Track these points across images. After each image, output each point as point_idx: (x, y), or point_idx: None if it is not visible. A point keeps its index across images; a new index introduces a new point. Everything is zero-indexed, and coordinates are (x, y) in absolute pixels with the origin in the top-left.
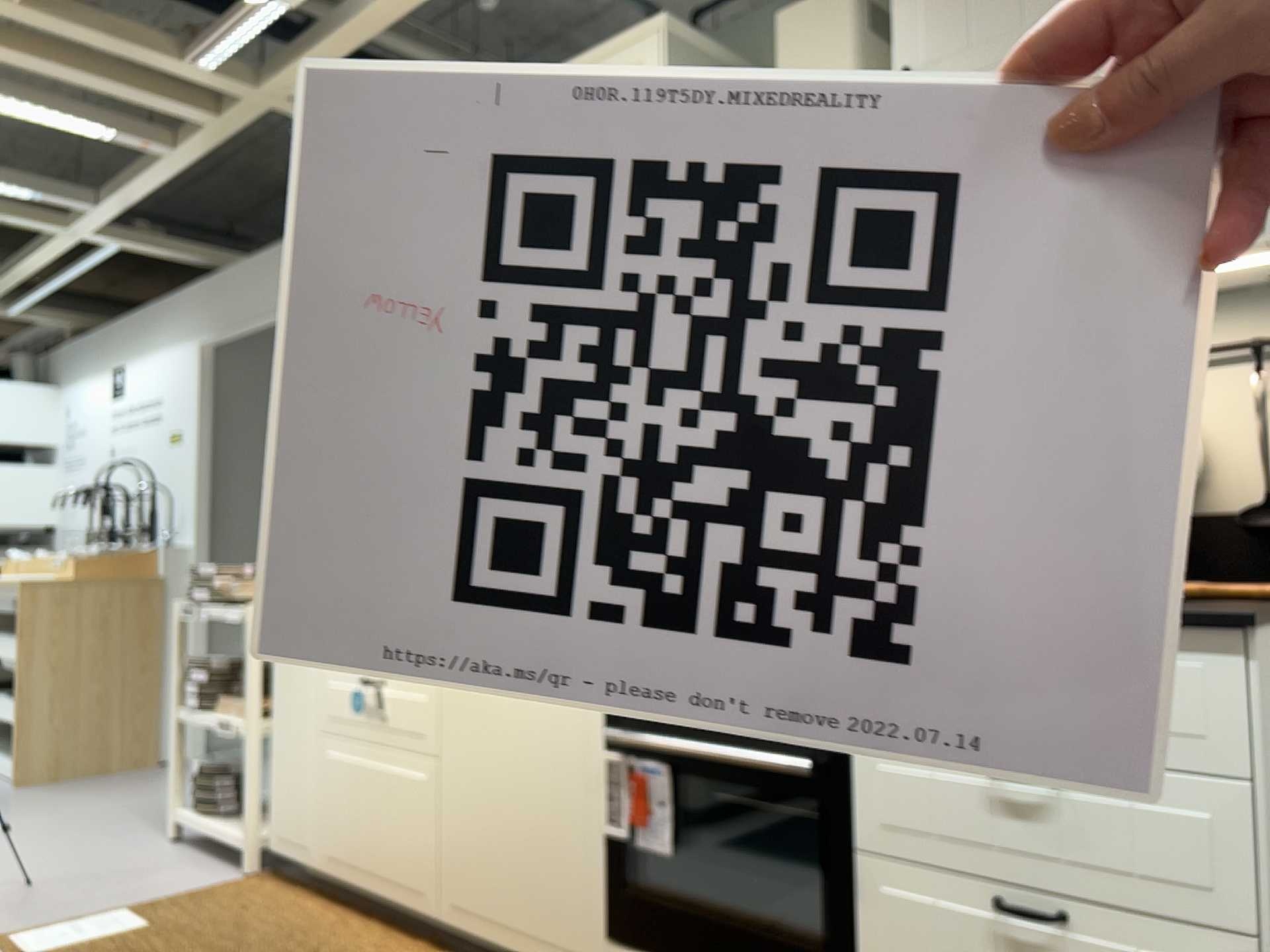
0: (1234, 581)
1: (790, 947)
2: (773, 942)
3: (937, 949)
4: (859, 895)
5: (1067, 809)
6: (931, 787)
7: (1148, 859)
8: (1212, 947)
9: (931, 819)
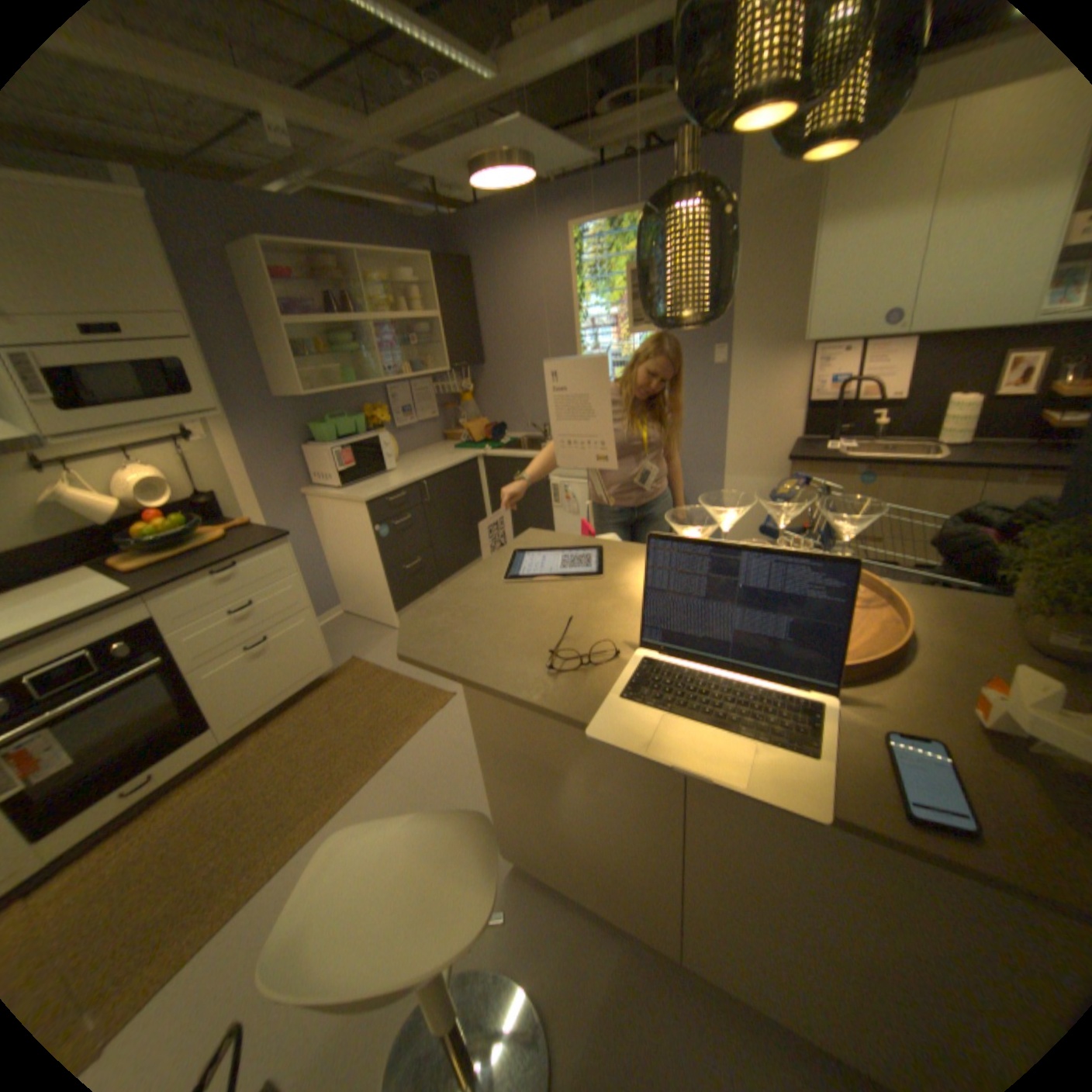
0: (193, 524)
1: (165, 733)
2: (155, 739)
3: (228, 679)
4: (190, 690)
5: (255, 610)
6: (207, 634)
7: (280, 608)
8: (299, 617)
9: (212, 643)
